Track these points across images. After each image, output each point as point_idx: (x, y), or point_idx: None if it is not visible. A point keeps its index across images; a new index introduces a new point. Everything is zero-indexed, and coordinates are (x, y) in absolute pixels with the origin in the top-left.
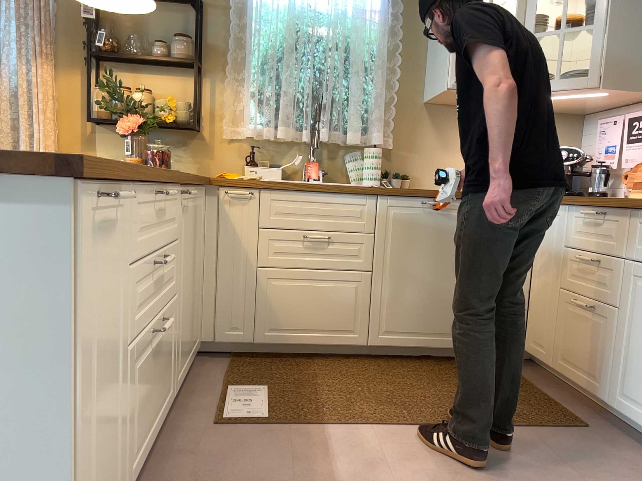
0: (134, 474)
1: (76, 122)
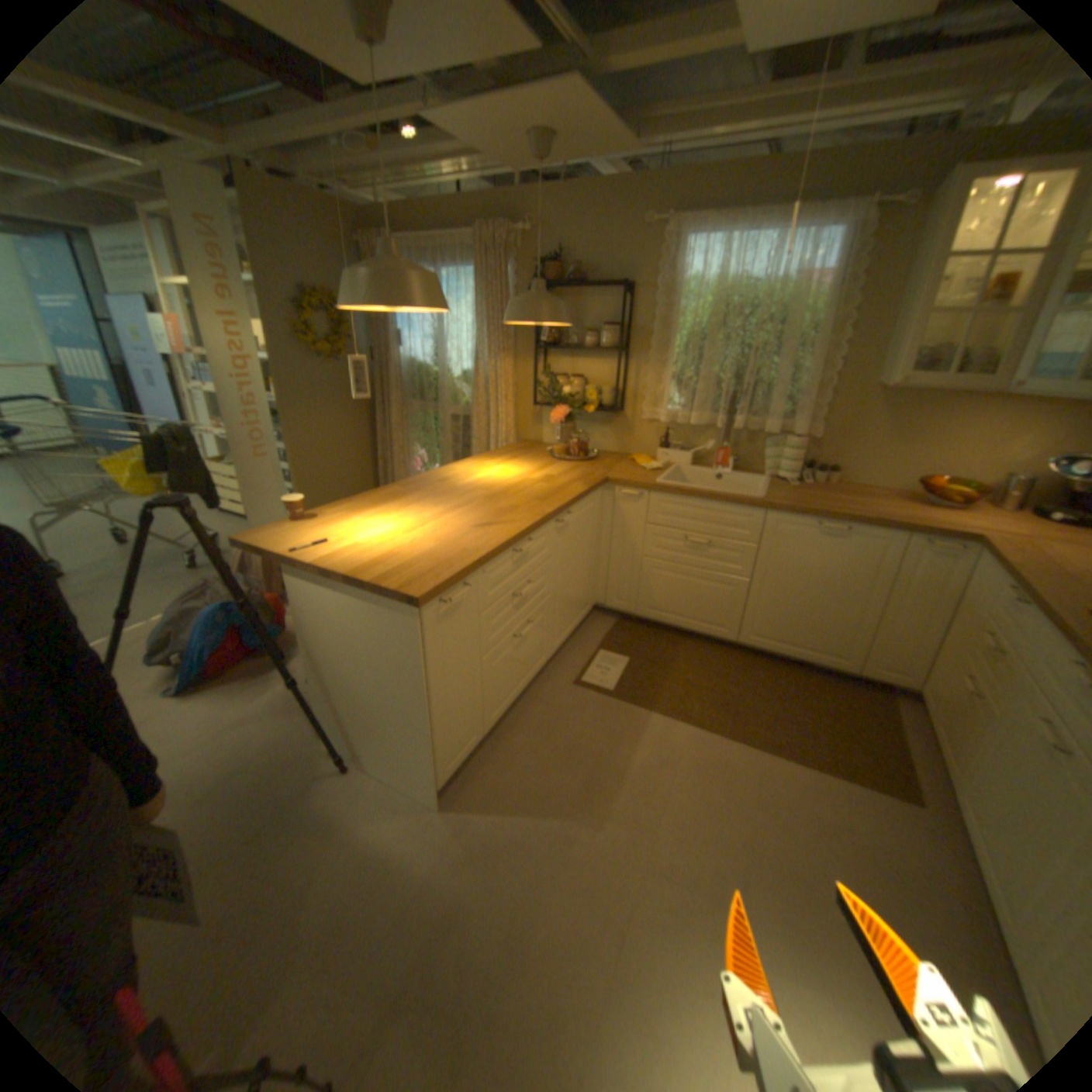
0: (500, 715)
1: (526, 401)
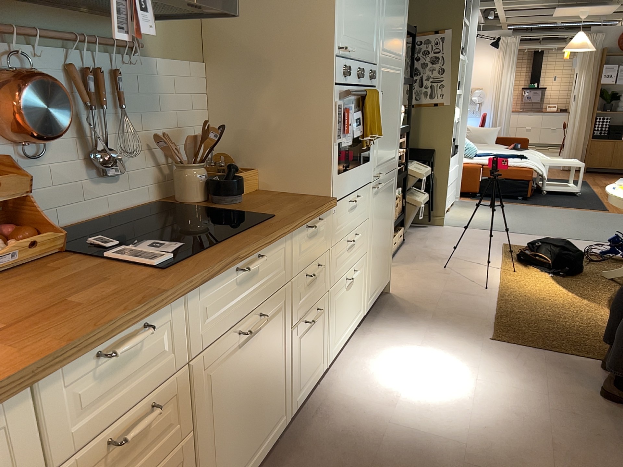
0: None
1: None
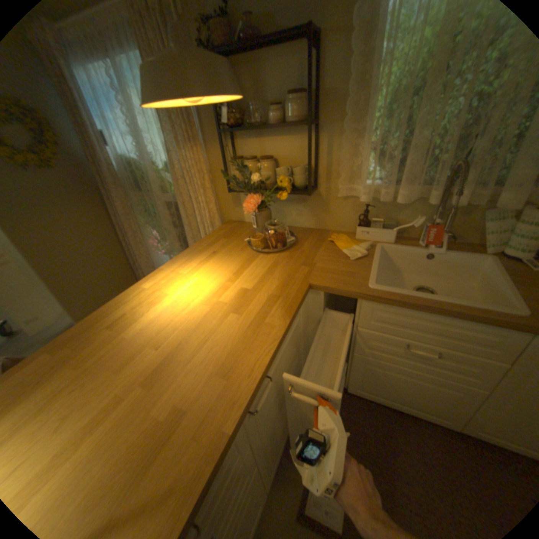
0: None
1: (224, 184)
